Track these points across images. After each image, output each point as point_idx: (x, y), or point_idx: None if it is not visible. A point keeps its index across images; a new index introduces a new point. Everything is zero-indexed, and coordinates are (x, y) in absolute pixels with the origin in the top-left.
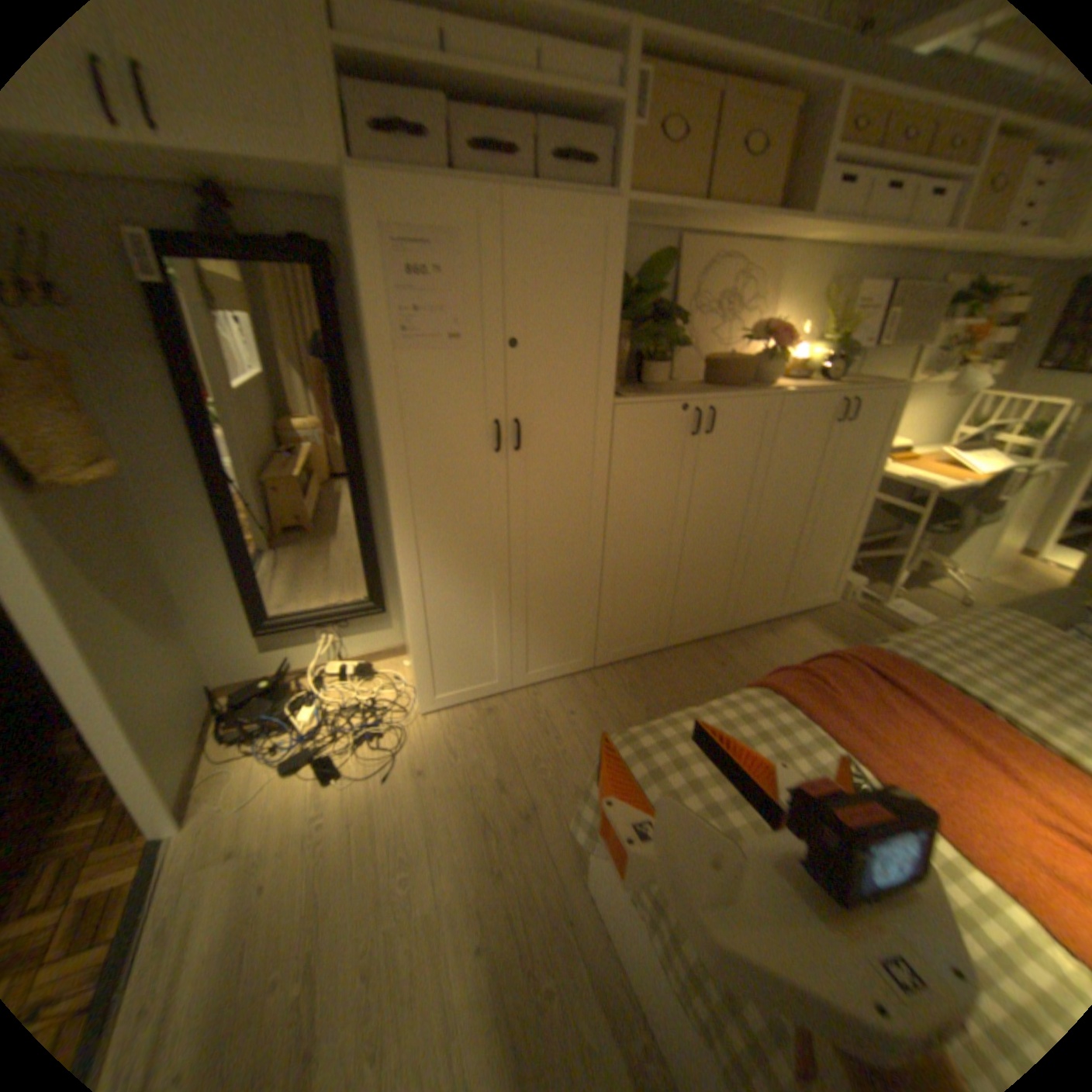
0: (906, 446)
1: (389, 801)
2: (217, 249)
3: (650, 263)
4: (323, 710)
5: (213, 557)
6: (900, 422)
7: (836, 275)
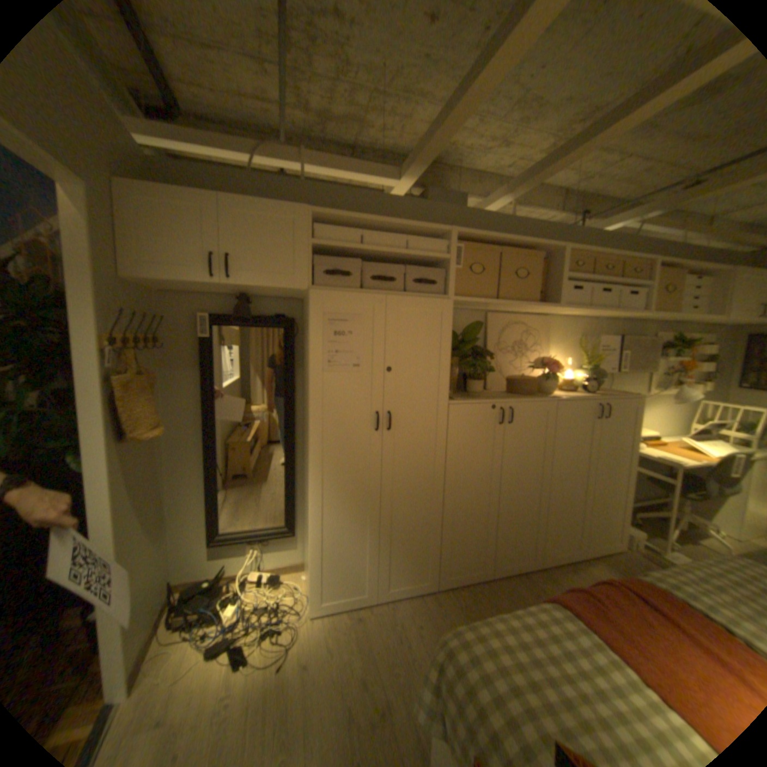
0: (655, 436)
1: (278, 690)
2: (237, 322)
3: (467, 327)
4: (240, 608)
5: (193, 489)
6: (642, 420)
7: (582, 333)
